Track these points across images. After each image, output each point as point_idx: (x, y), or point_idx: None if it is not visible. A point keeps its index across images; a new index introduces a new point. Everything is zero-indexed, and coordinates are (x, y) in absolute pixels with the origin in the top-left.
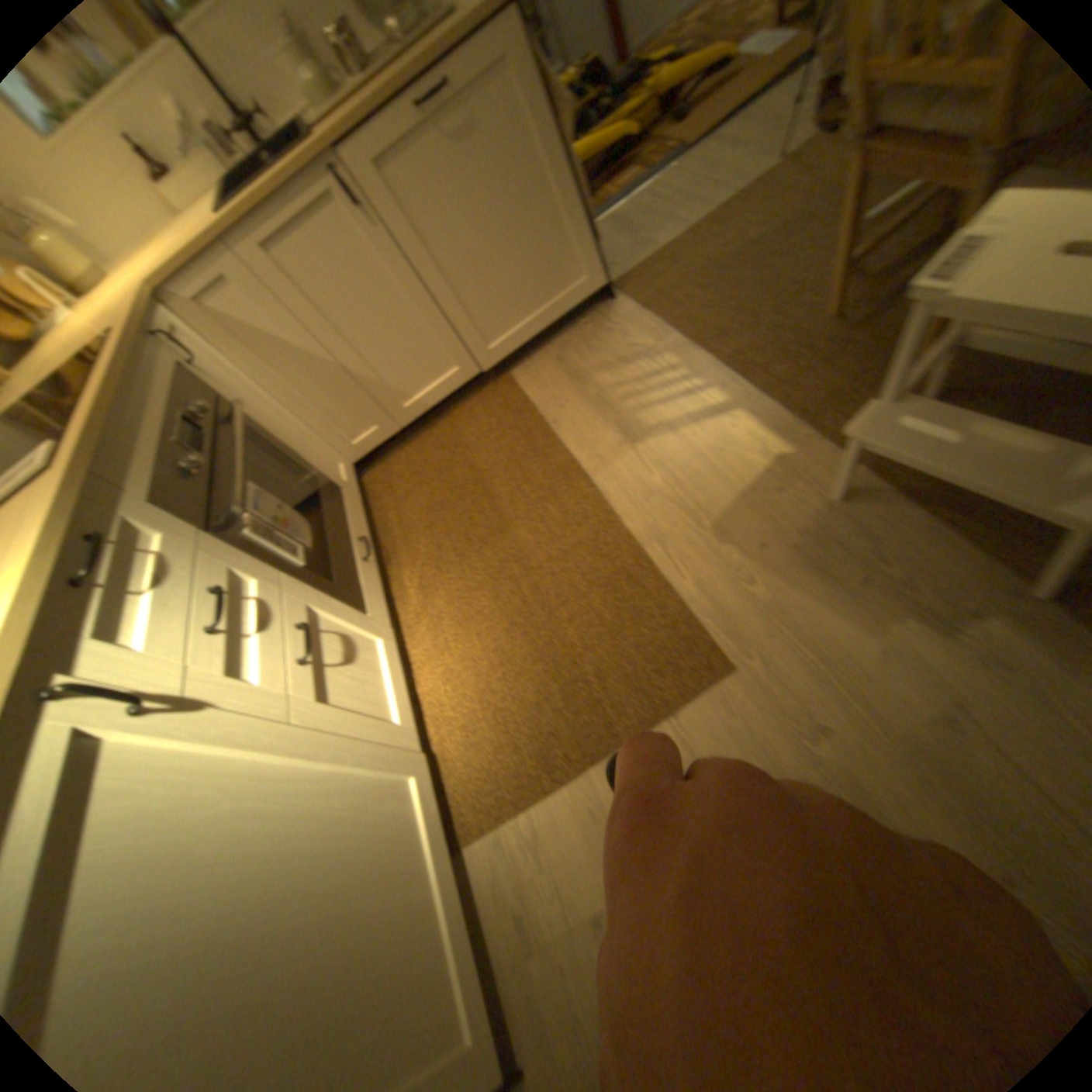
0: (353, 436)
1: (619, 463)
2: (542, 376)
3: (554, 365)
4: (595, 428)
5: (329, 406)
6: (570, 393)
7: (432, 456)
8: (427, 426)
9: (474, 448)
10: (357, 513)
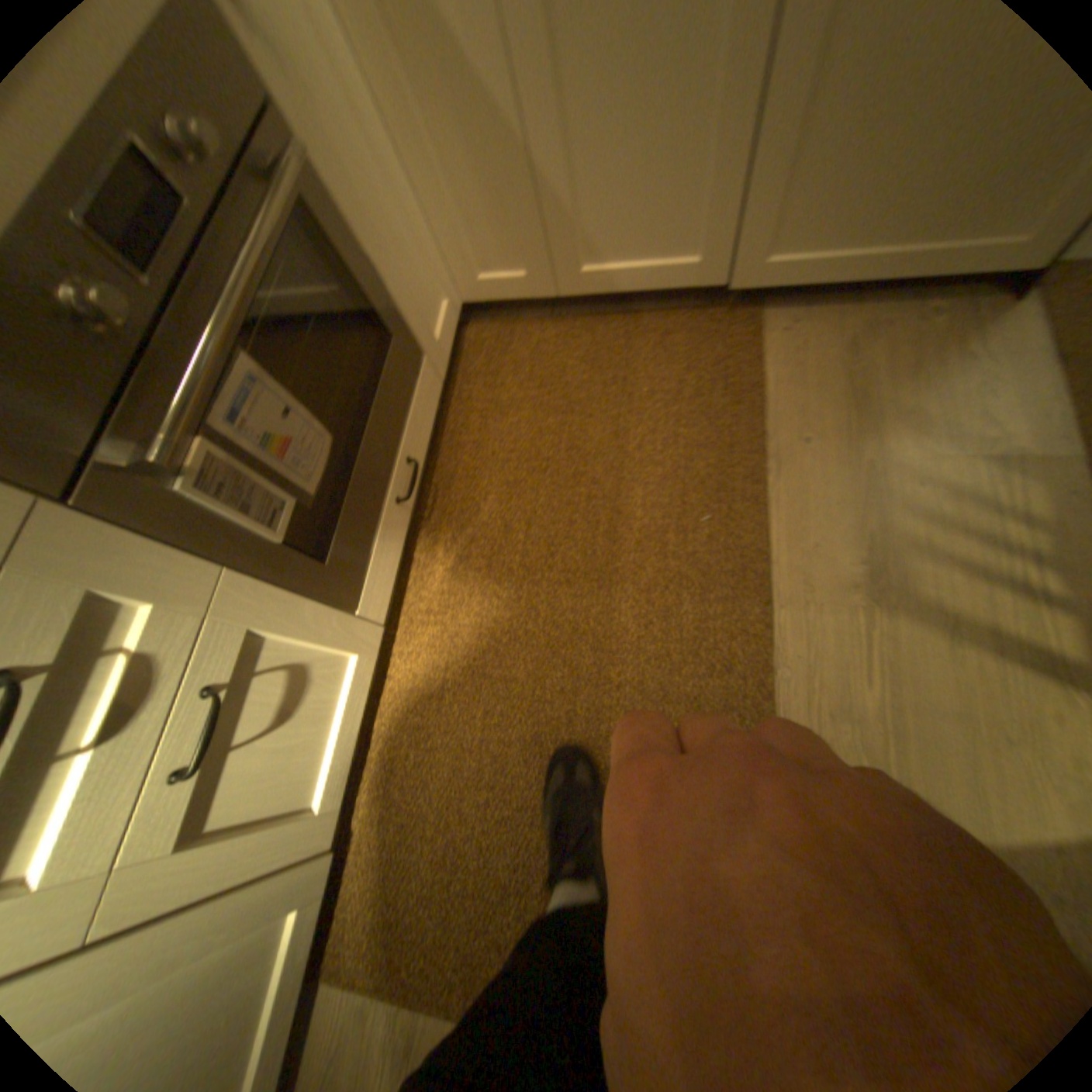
0: (485, 267)
1: (831, 625)
2: (809, 360)
3: (838, 355)
4: (833, 530)
5: (475, 203)
6: (832, 430)
7: (576, 370)
8: (595, 310)
9: (640, 408)
10: (428, 406)
